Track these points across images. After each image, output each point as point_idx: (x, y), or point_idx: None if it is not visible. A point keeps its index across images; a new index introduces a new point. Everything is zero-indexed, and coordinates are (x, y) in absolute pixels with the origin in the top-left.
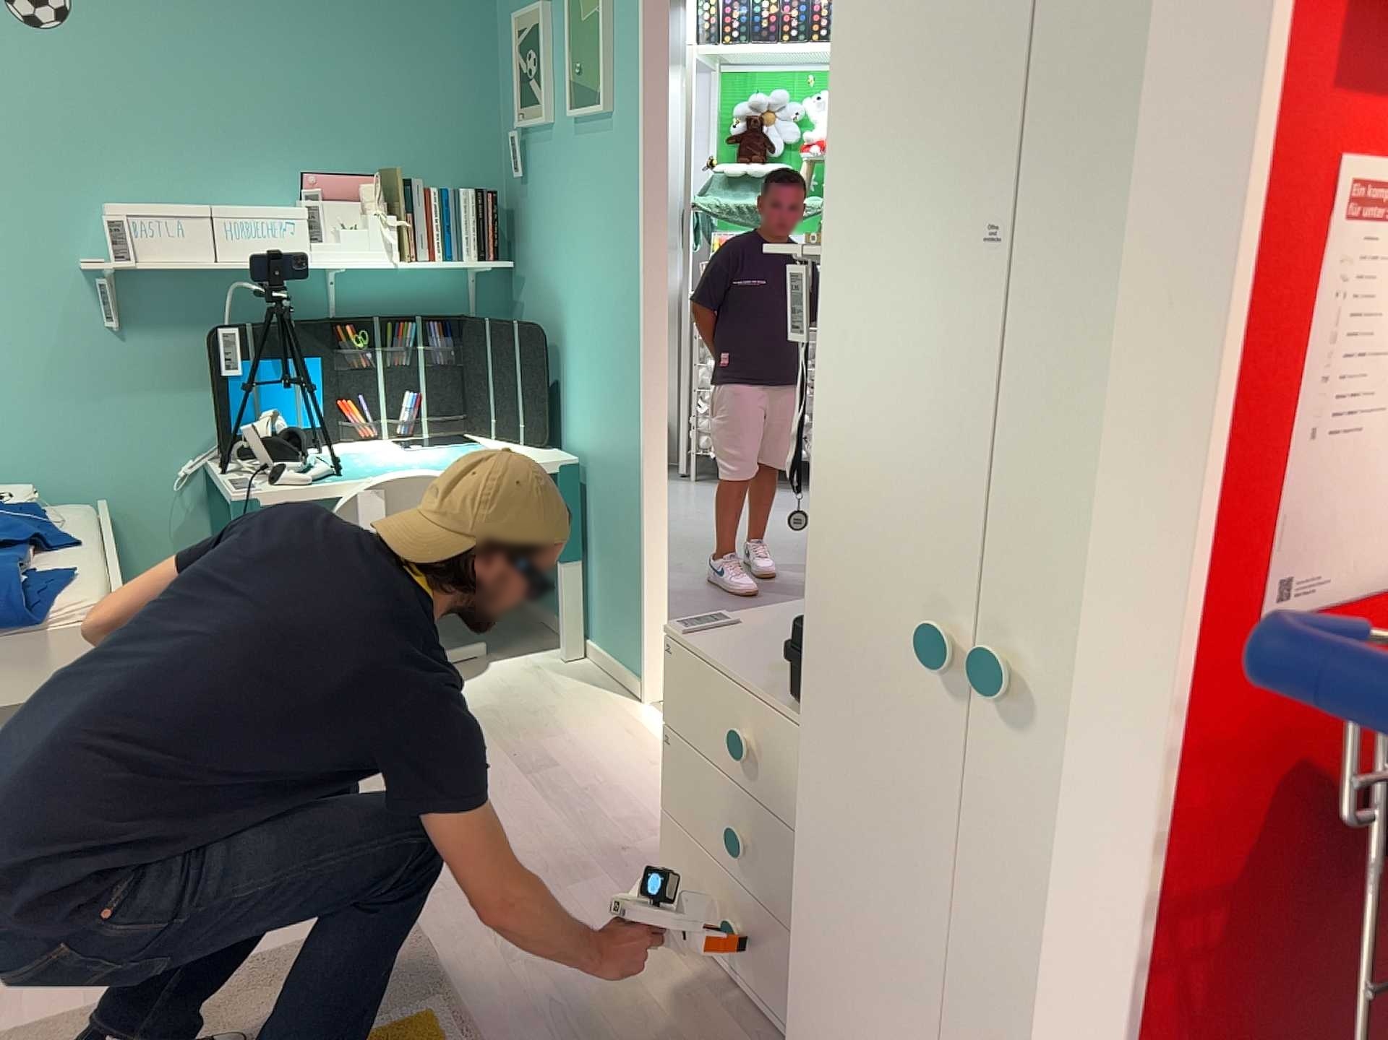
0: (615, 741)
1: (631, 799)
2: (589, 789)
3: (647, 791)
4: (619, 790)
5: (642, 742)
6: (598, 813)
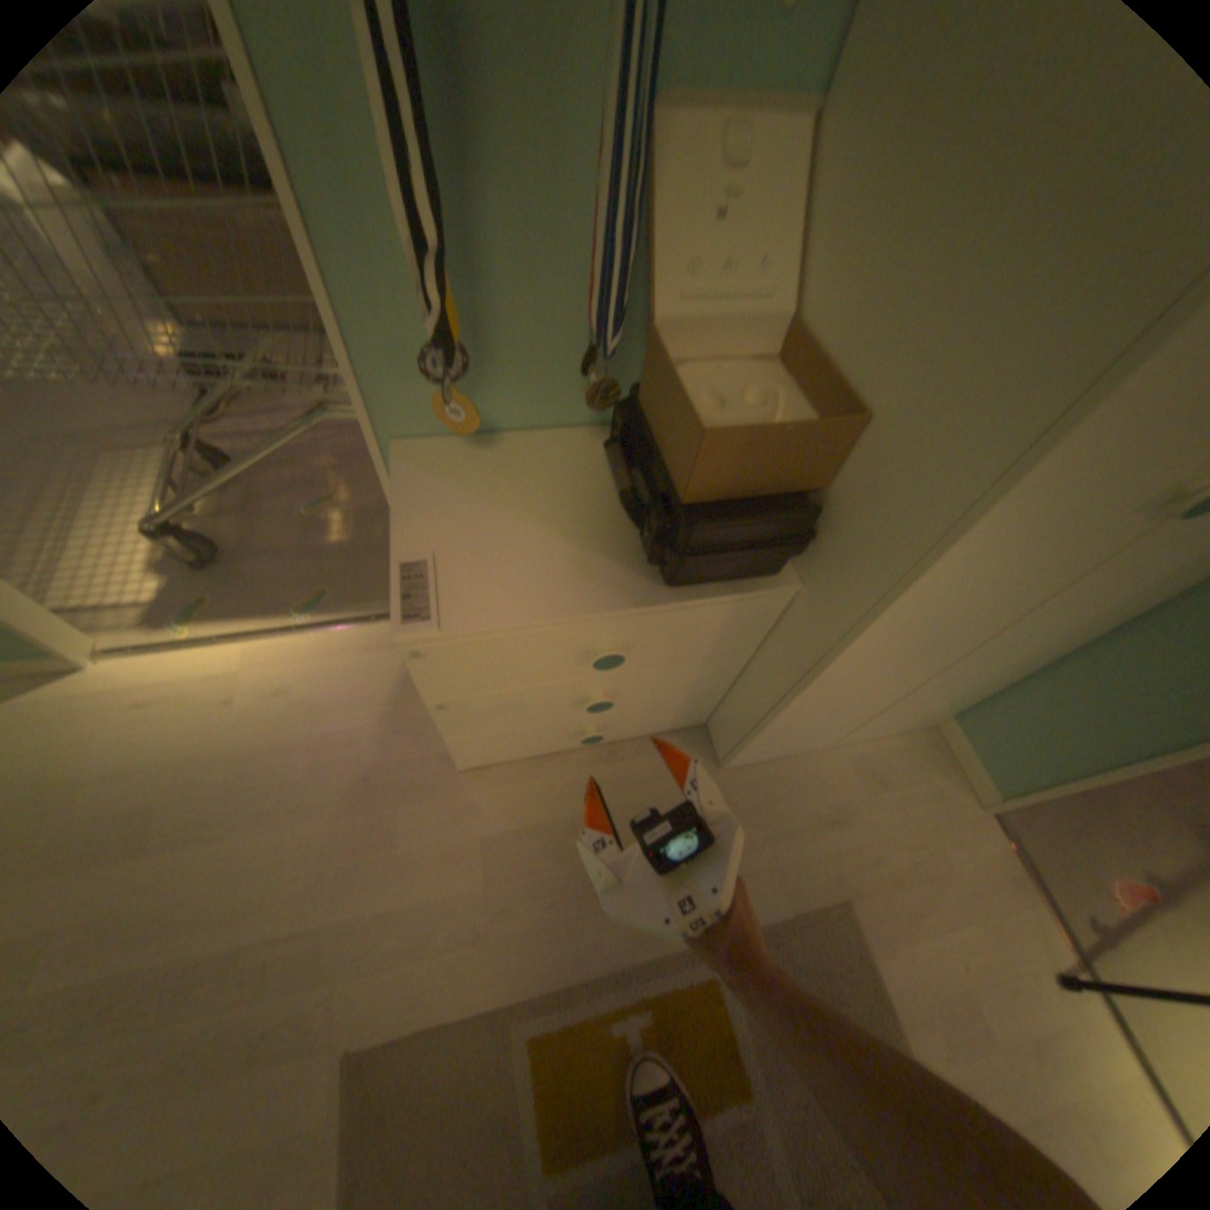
0: (144, 725)
1: (277, 744)
2: (228, 784)
3: (274, 724)
4: (252, 753)
5: (169, 697)
6: (282, 787)
